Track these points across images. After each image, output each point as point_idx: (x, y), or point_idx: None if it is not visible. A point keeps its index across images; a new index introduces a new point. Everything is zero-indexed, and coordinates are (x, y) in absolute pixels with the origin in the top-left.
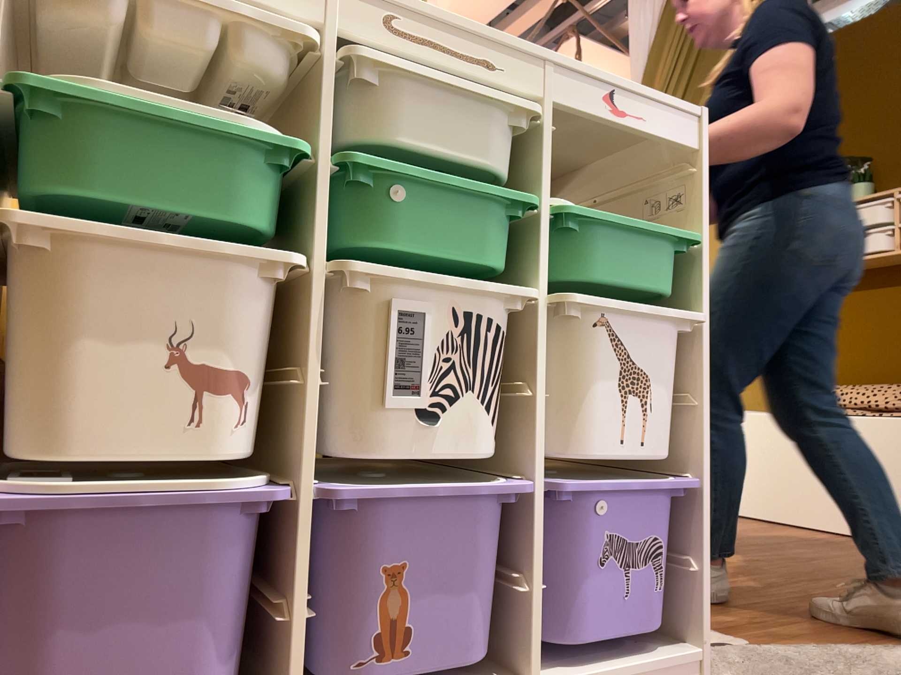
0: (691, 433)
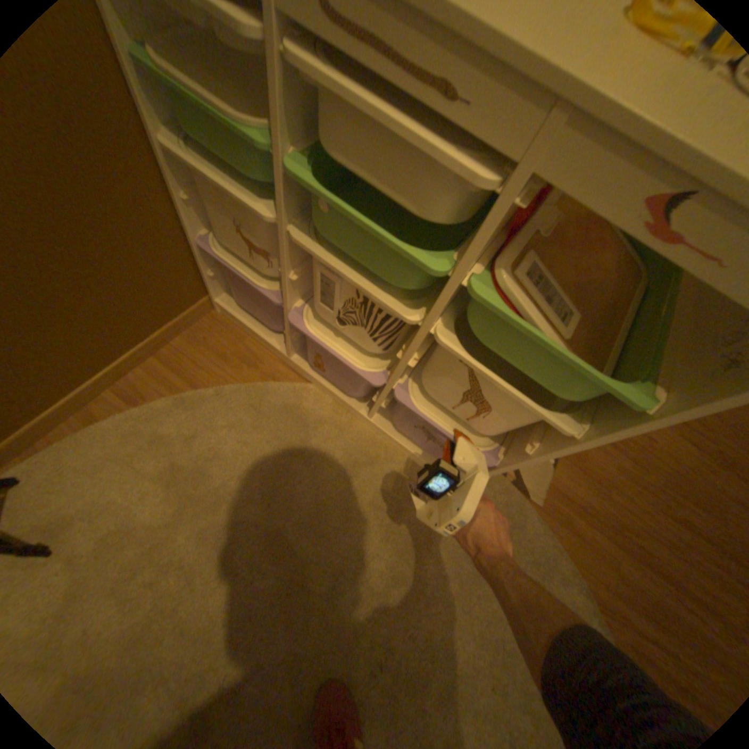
0: (526, 459)
